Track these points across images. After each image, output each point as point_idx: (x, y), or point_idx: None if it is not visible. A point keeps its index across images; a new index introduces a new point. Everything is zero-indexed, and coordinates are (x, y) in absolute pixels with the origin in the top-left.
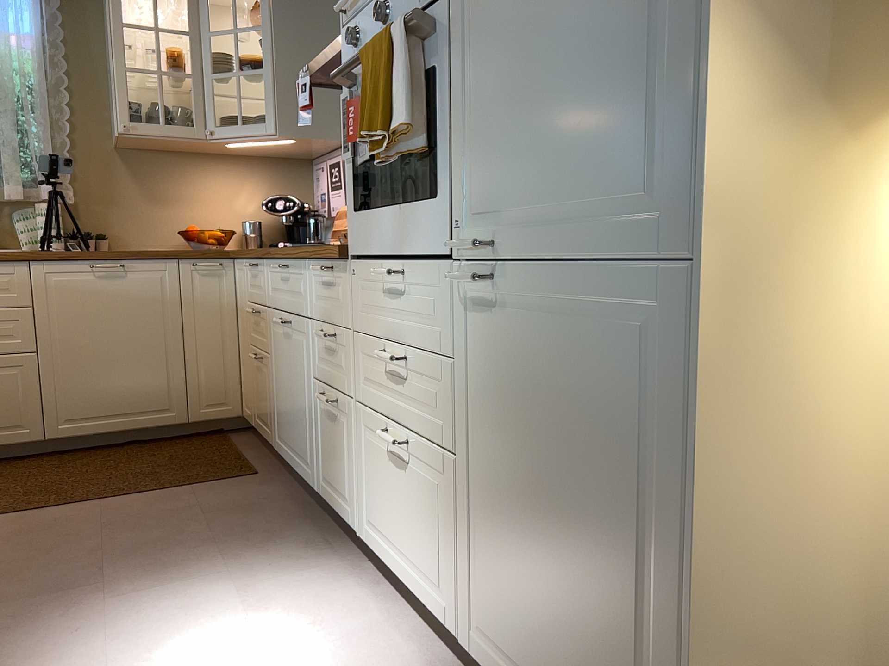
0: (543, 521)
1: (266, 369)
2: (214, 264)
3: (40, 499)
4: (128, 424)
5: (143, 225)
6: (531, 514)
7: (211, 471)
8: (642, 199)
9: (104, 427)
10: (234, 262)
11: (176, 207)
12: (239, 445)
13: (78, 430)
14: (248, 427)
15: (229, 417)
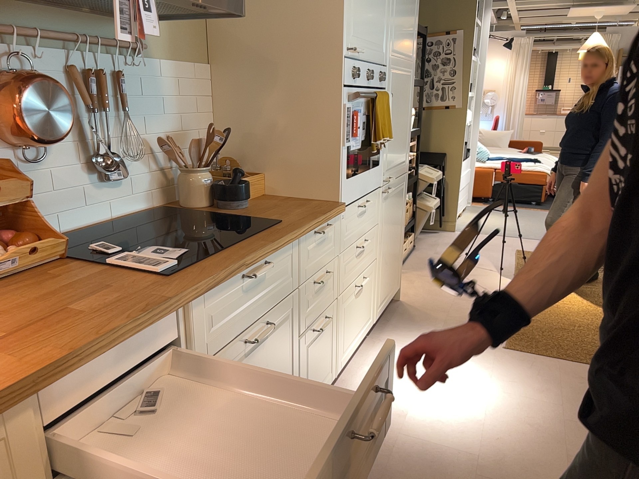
0: (391, 248)
1: None
2: None
3: None
4: None
5: None
6: (389, 249)
7: None
8: (404, 161)
9: None
10: None
11: None
12: None
13: None
14: None
15: None
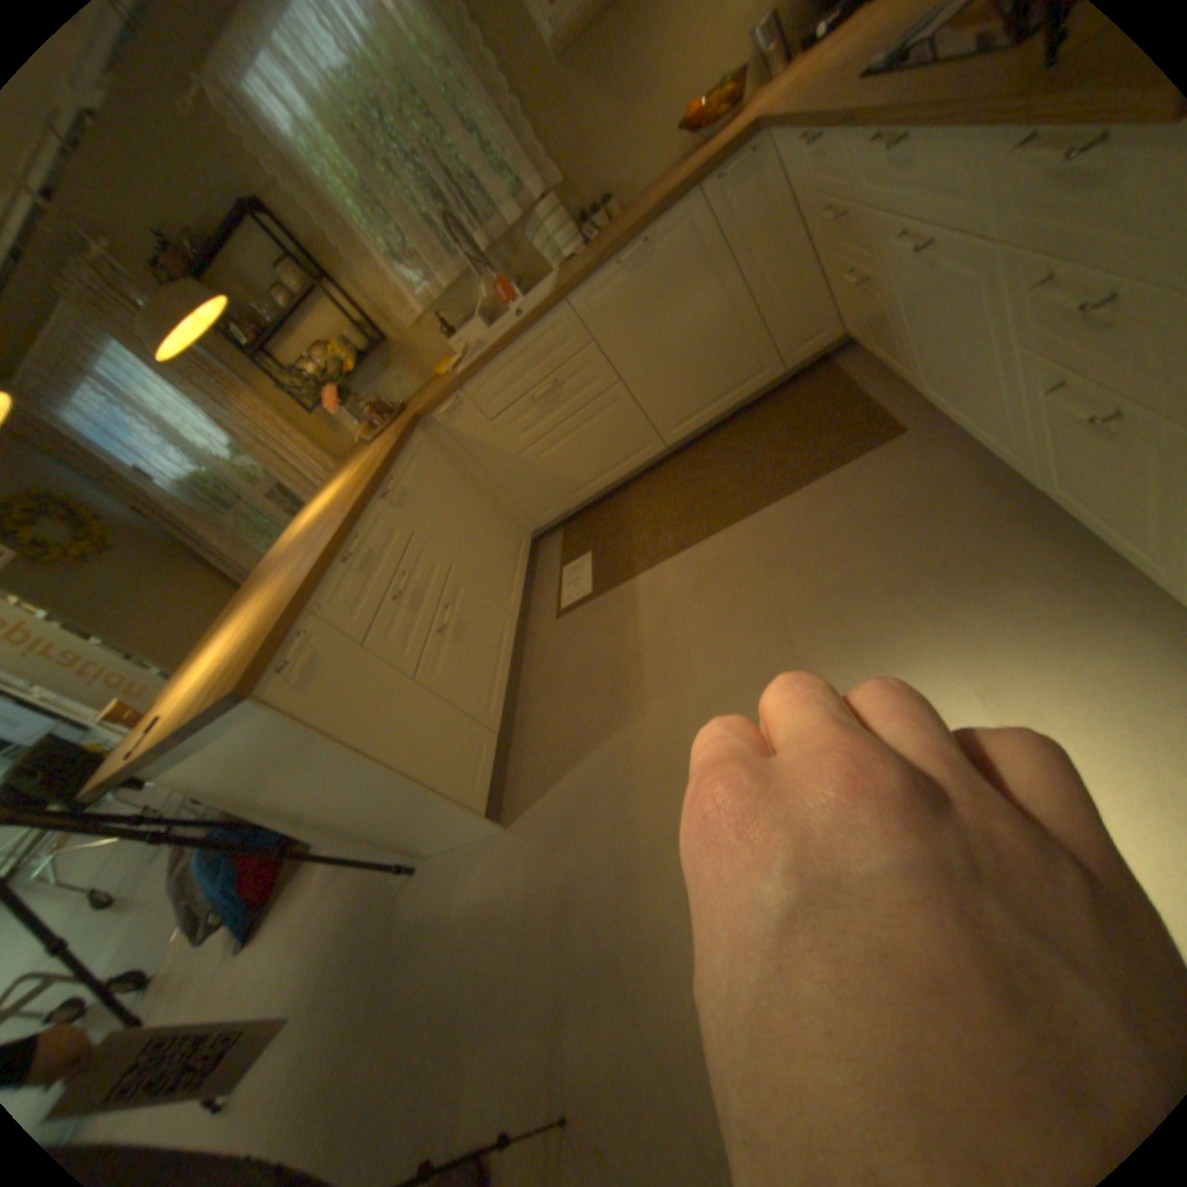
0: None
1: (882, 292)
2: (745, 156)
3: (693, 523)
4: (730, 401)
5: (636, 146)
6: None
7: (844, 440)
8: None
9: (710, 414)
10: (772, 131)
11: (658, 86)
12: (857, 377)
13: (689, 427)
14: (856, 336)
15: (831, 342)
